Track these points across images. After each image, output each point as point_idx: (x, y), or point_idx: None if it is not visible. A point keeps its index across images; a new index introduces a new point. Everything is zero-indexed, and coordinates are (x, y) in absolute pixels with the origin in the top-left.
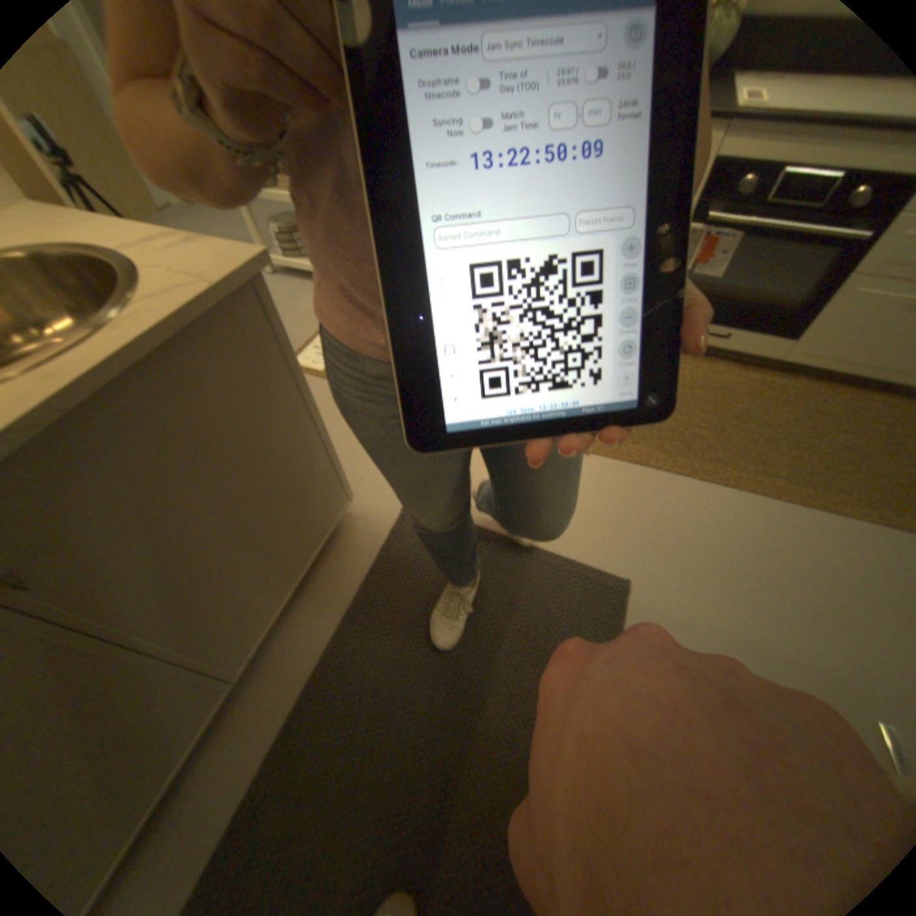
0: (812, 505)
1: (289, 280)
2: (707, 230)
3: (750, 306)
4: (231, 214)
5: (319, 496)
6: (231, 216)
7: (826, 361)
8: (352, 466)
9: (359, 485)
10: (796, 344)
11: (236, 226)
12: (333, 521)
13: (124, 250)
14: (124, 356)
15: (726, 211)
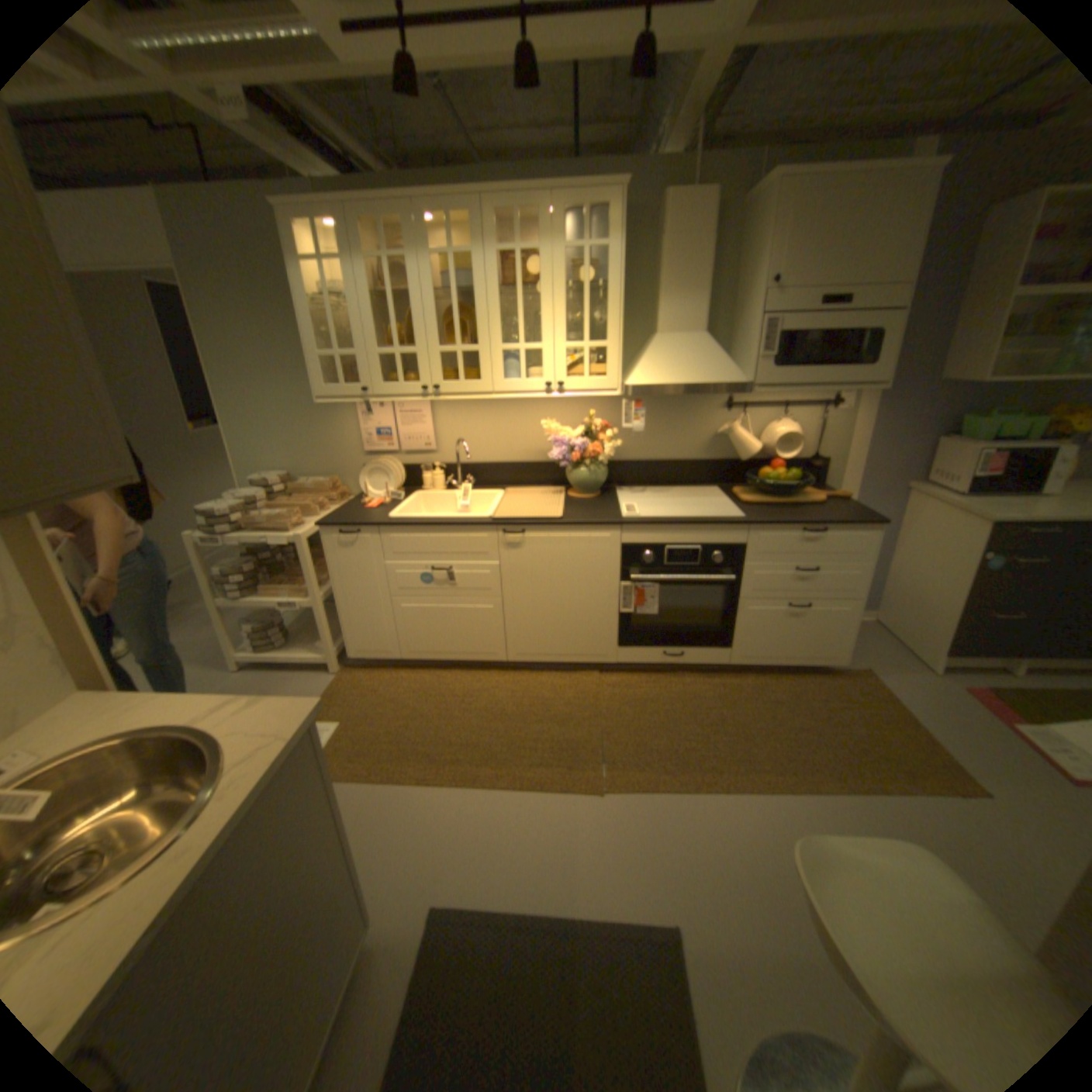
0: (799, 794)
1: (258, 675)
2: (634, 587)
3: (686, 631)
4: (182, 613)
5: (340, 930)
6: (183, 616)
7: (759, 662)
8: (358, 884)
9: (370, 907)
10: (732, 653)
11: (190, 625)
12: (351, 964)
13: (196, 725)
14: (233, 823)
15: (641, 574)
